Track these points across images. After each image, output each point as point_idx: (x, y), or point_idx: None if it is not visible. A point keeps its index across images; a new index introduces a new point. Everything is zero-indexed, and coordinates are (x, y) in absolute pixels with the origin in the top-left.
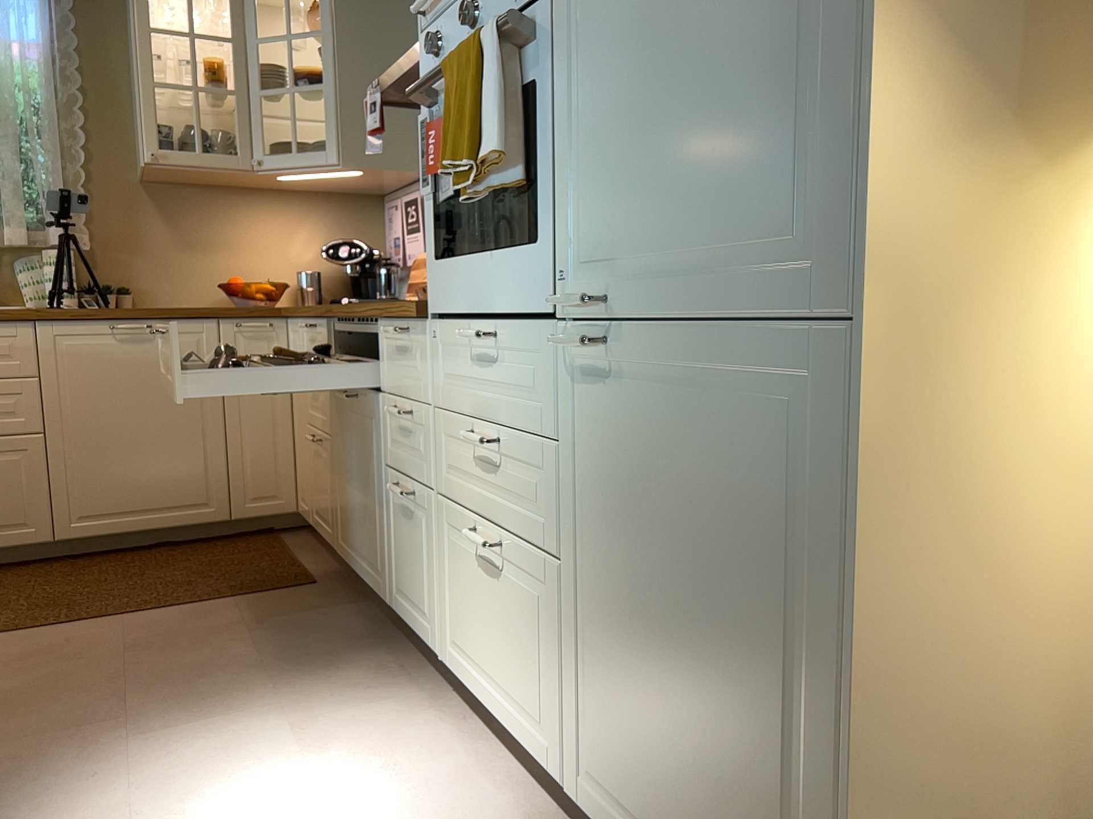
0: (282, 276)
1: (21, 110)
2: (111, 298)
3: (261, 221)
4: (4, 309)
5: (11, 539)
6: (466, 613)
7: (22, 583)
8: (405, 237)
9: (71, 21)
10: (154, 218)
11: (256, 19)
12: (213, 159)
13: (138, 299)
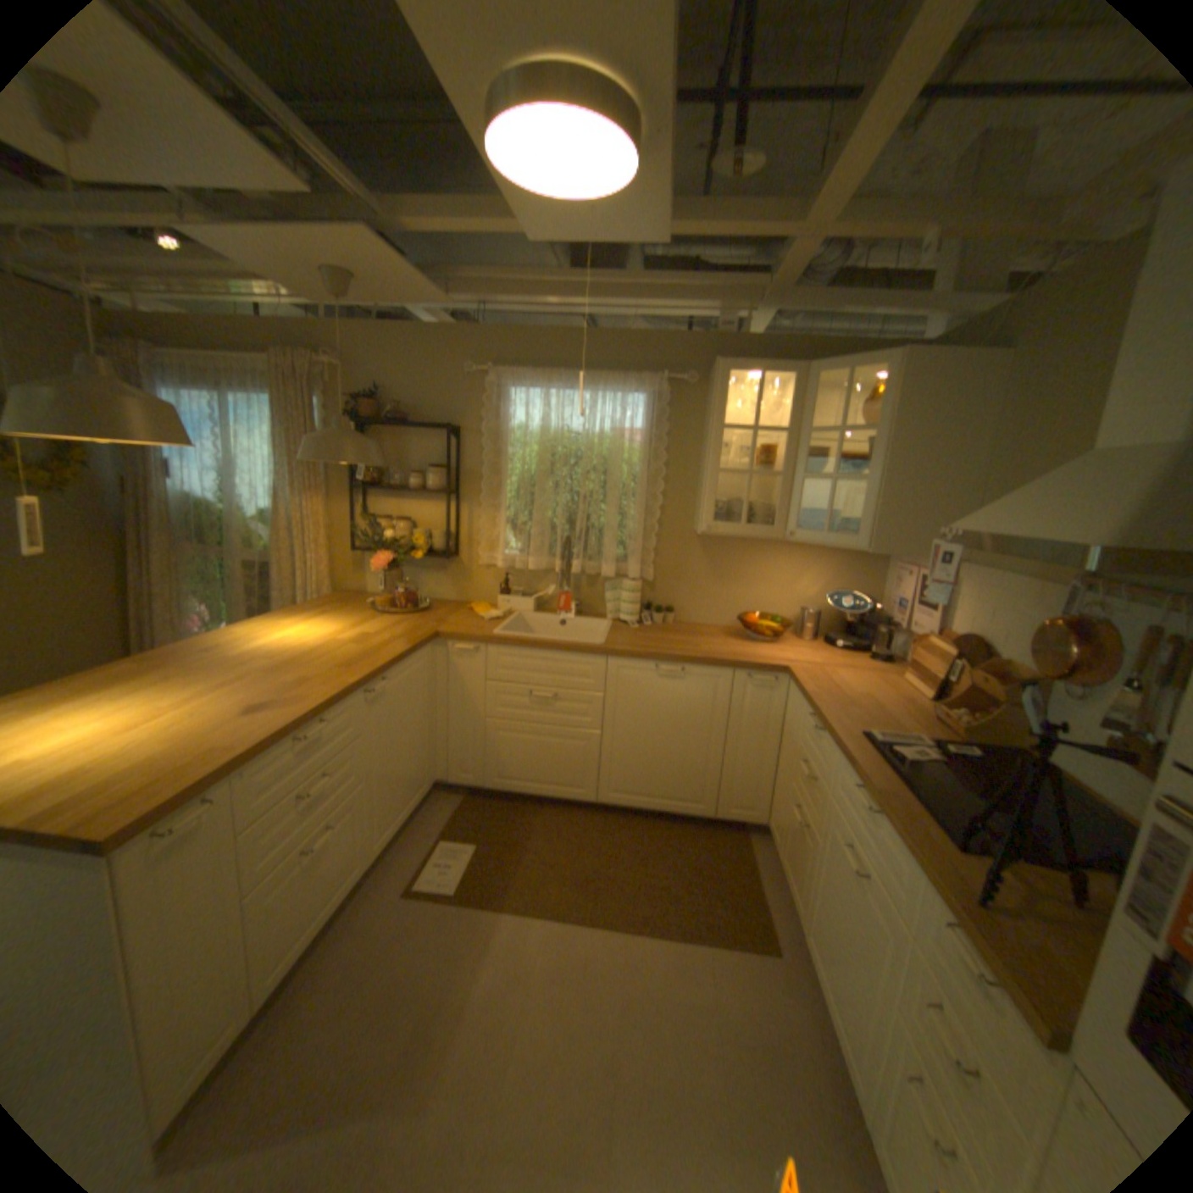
0: (787, 608)
1: (624, 480)
2: (660, 617)
3: (779, 564)
4: (590, 643)
5: (572, 795)
6: None
7: (573, 835)
8: (916, 608)
9: (667, 413)
10: (699, 557)
11: (813, 411)
12: (753, 530)
13: (677, 615)
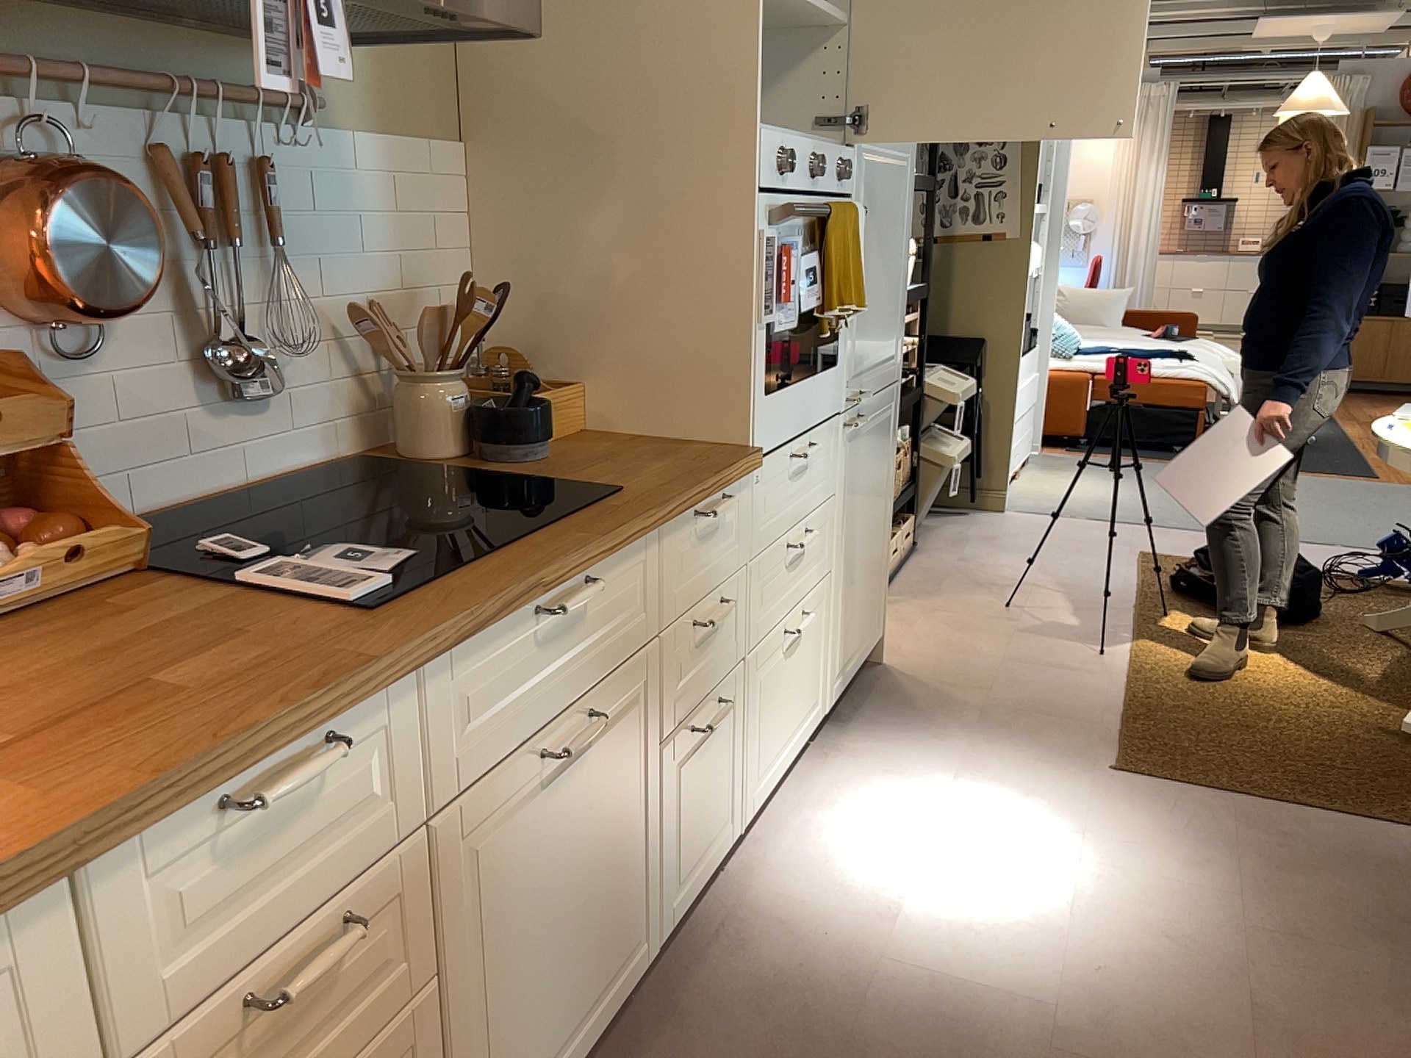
0: None
1: None
2: None
3: None
4: None
5: None
6: (770, 724)
7: None
8: None
9: None
10: None
11: None
12: None
13: None
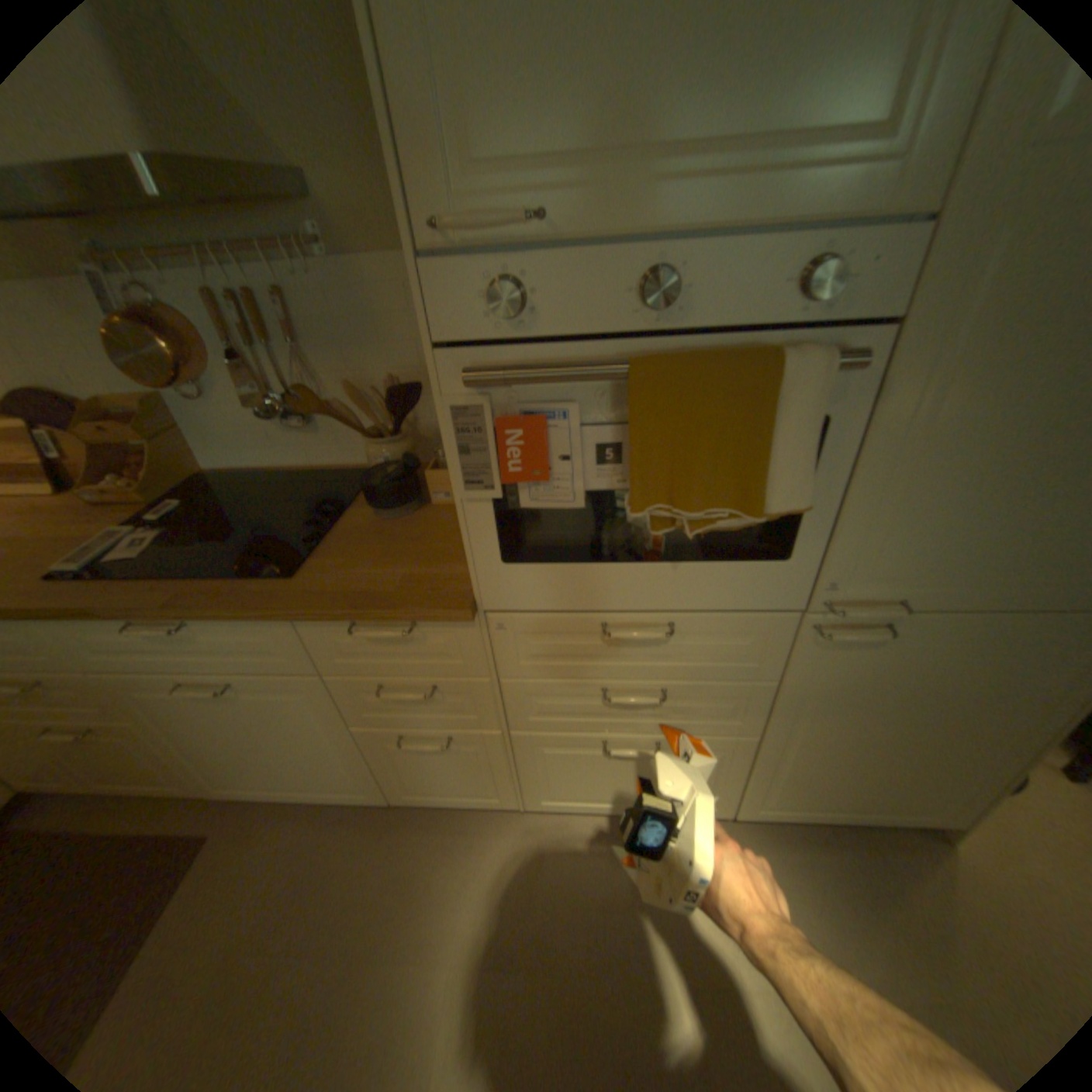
0: None
1: None
2: None
3: None
4: None
5: None
6: (575, 782)
7: None
8: None
9: None
10: None
11: None
12: None
13: None
